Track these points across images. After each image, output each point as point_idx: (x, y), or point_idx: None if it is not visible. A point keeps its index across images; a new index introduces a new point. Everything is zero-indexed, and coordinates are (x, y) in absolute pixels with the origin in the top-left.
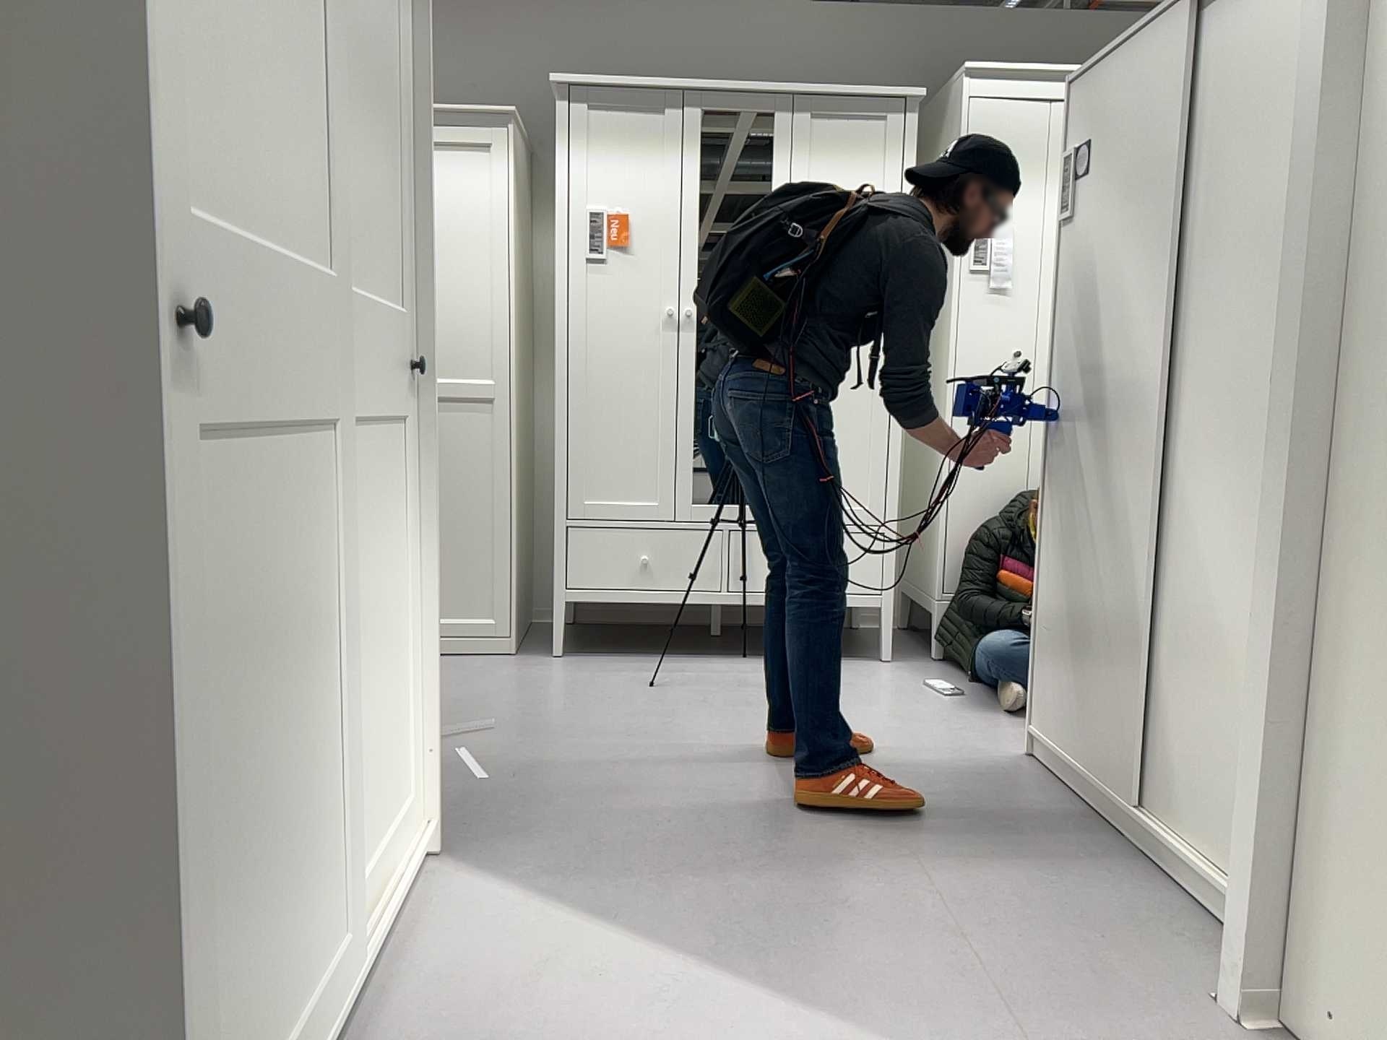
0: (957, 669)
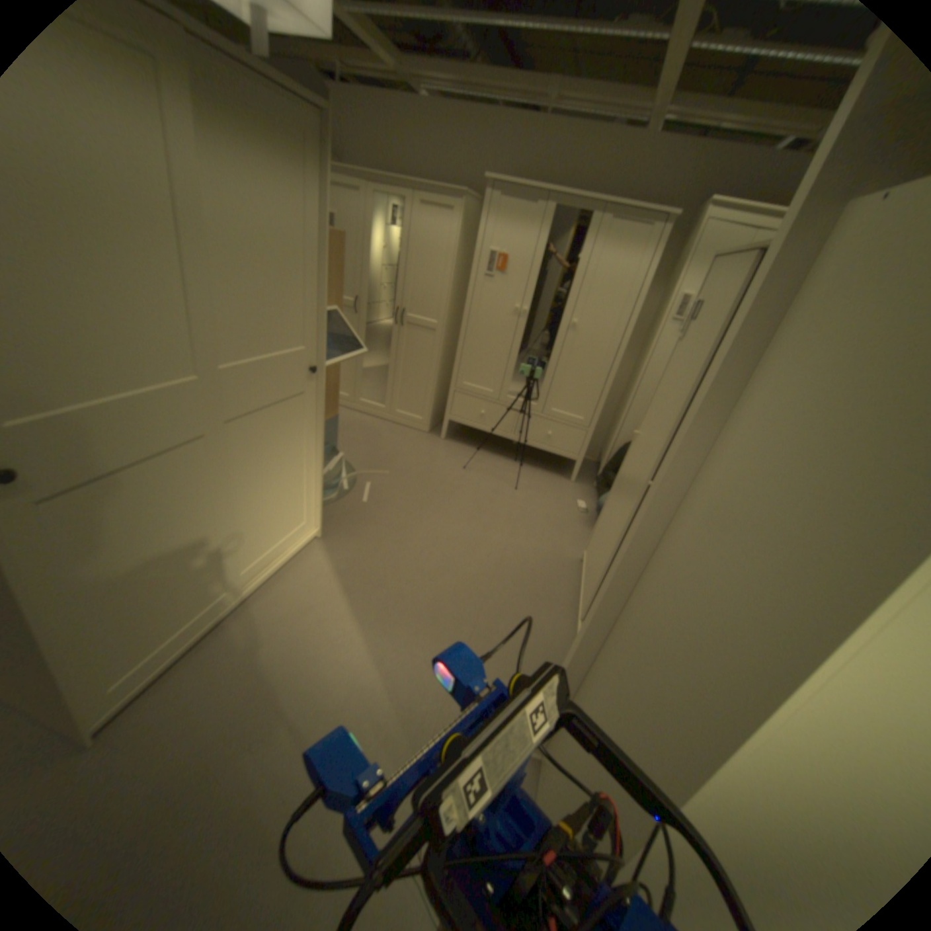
0: (599, 495)
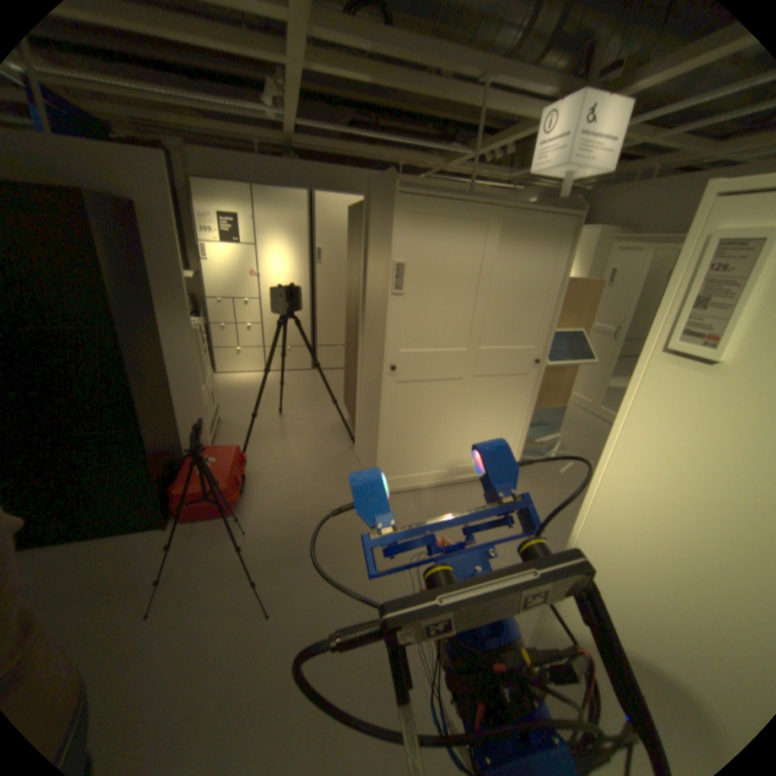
0: None
